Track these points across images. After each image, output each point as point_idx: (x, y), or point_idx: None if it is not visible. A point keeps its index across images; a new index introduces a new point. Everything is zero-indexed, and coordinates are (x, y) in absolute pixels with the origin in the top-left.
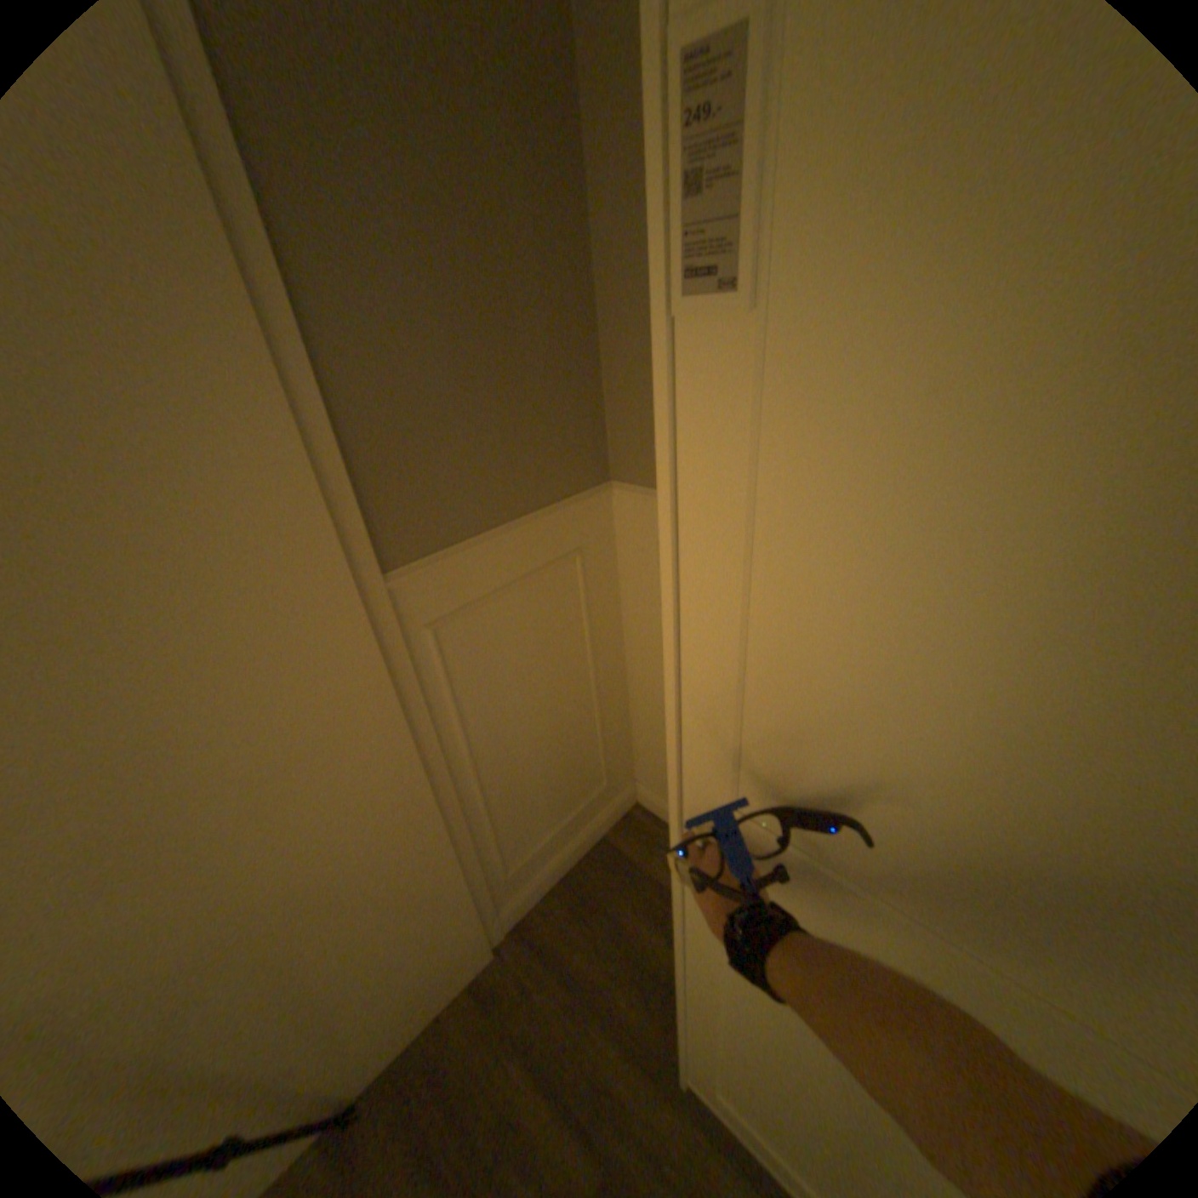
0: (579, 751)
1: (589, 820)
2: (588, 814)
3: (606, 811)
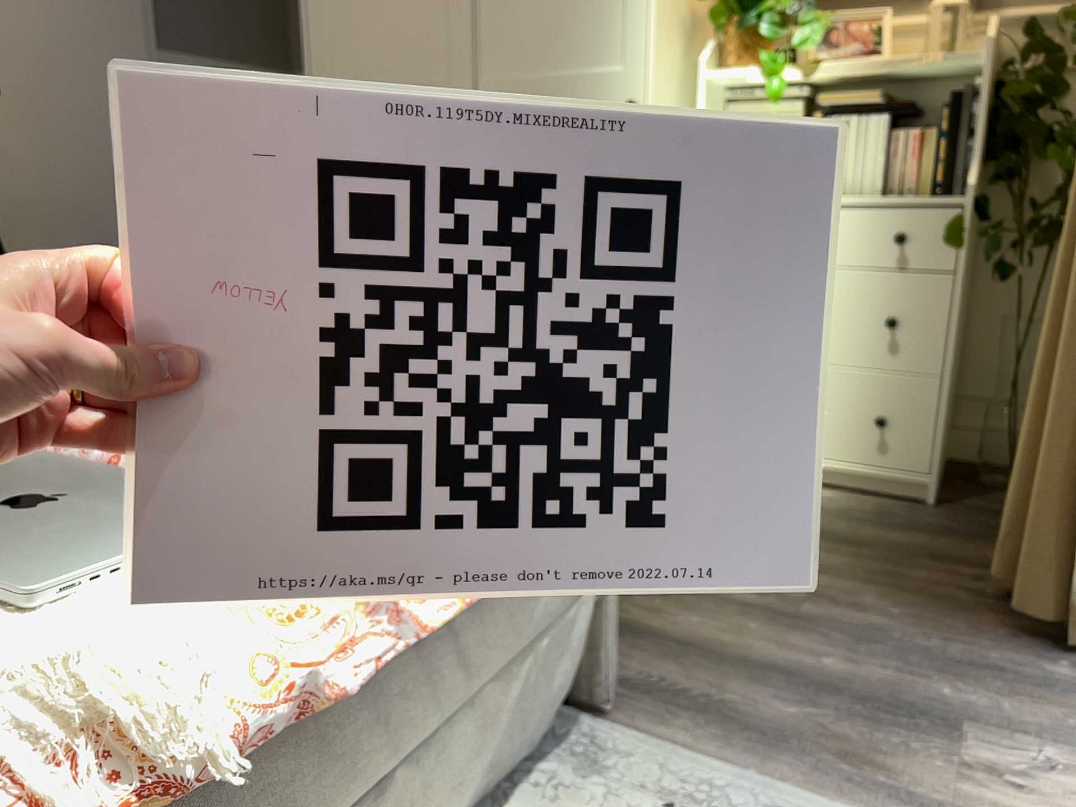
0: None
1: None
2: None
3: None
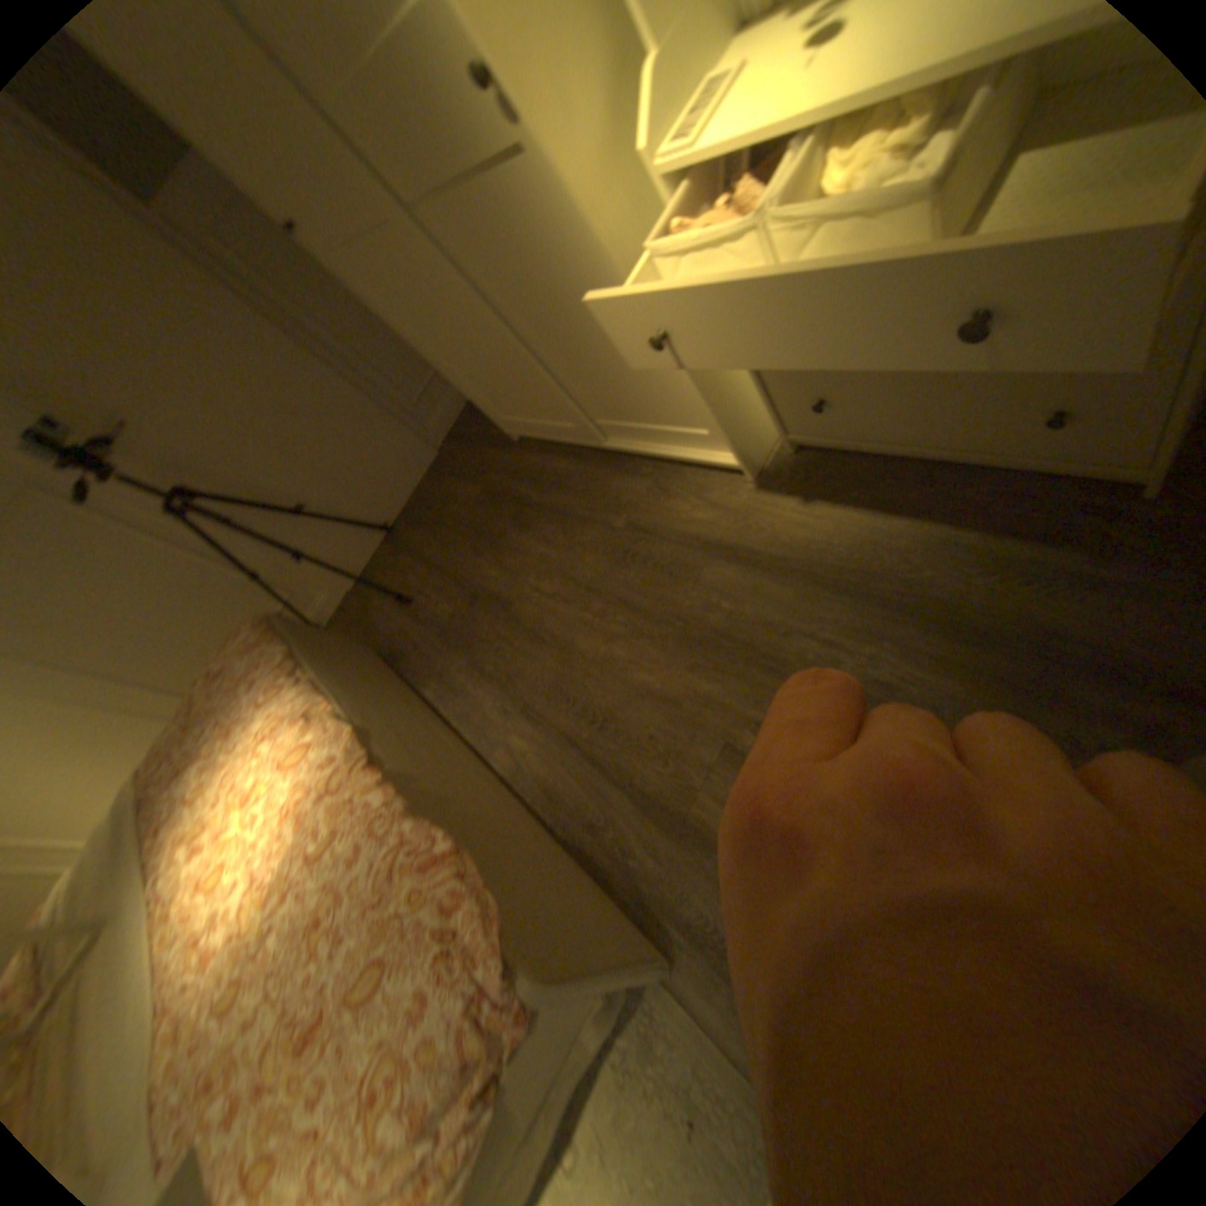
0: None
1: None
2: None
3: None
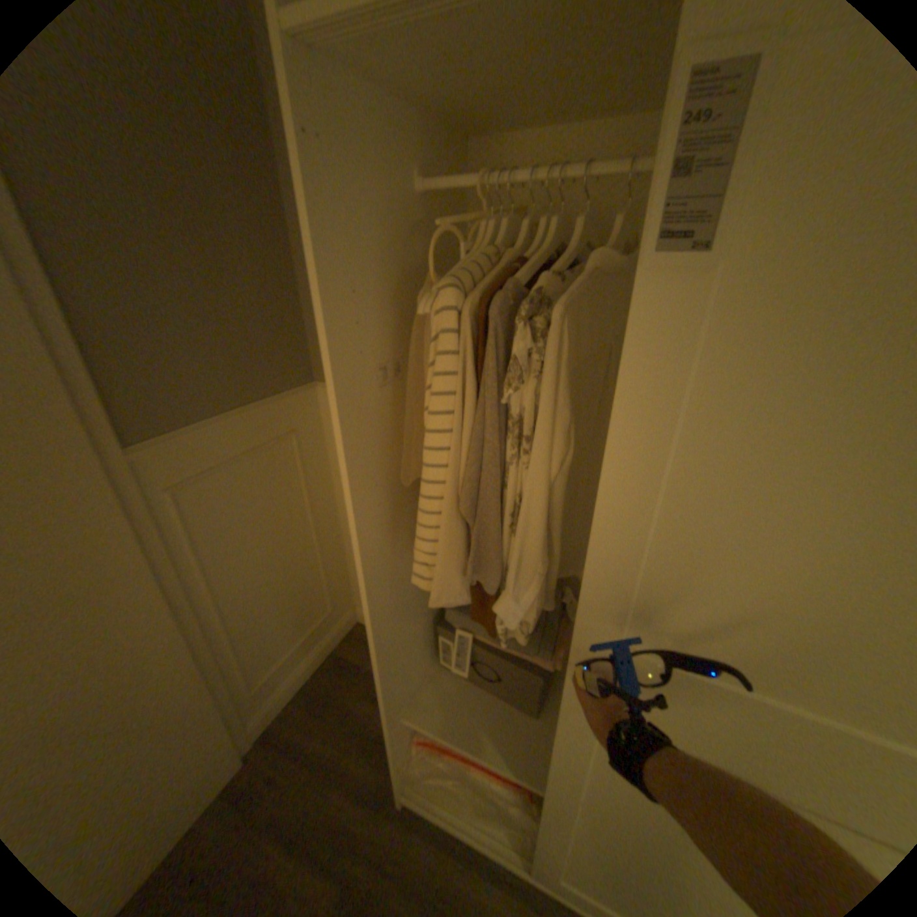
0: (307, 584)
1: (319, 639)
2: (318, 635)
3: (333, 631)
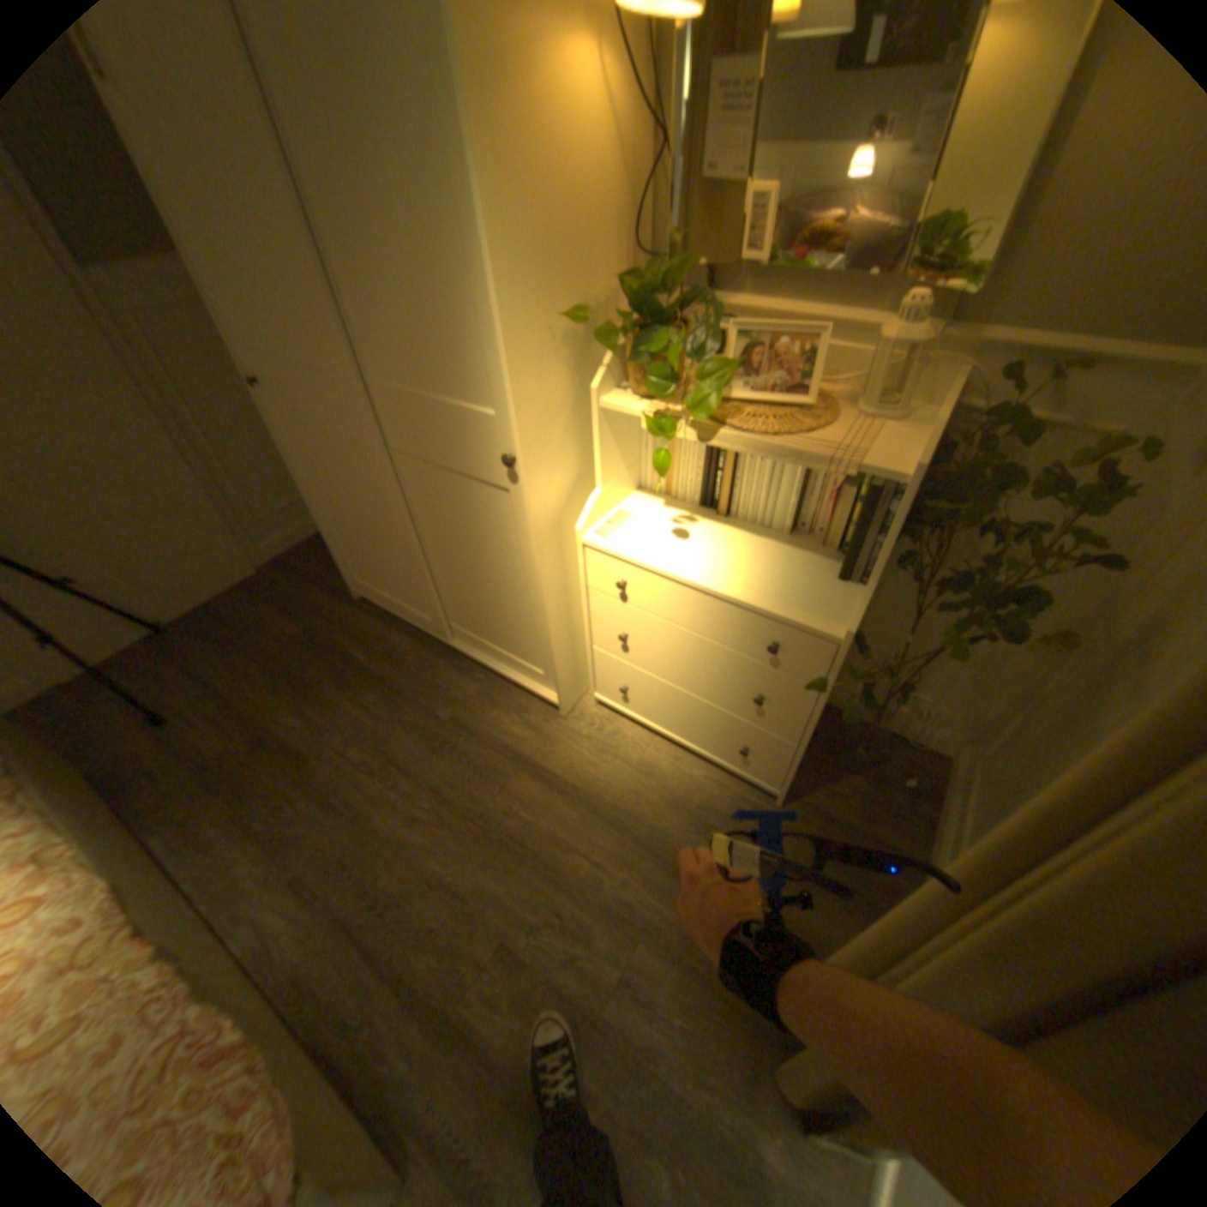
0: None
1: None
2: None
3: None
